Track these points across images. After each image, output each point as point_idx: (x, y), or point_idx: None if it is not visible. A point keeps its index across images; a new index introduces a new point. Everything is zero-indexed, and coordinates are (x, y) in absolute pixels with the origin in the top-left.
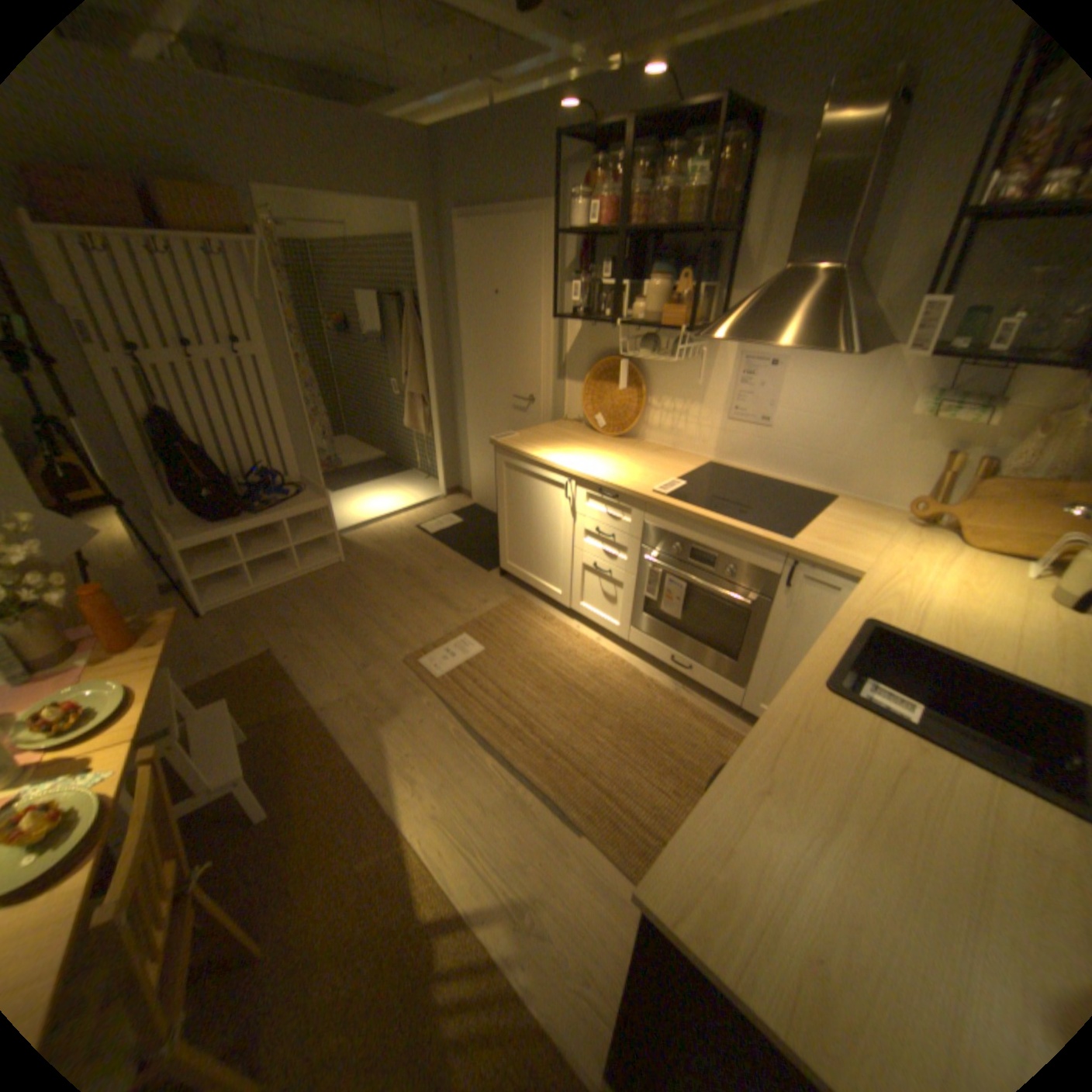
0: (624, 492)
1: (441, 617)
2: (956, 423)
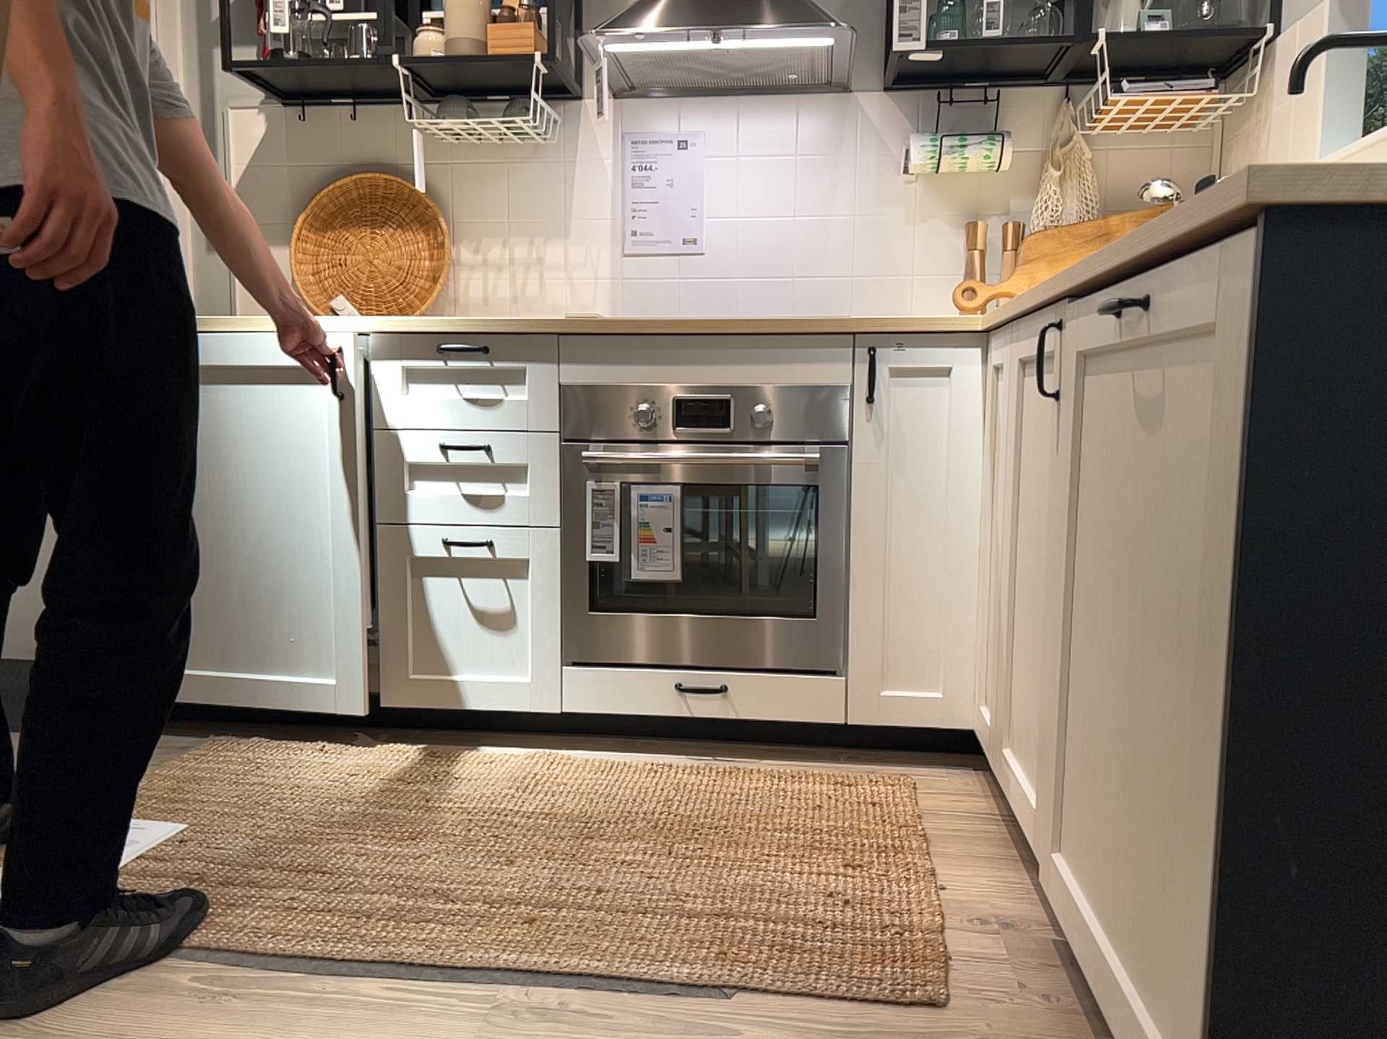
0: (508, 327)
1: None
2: (953, 190)
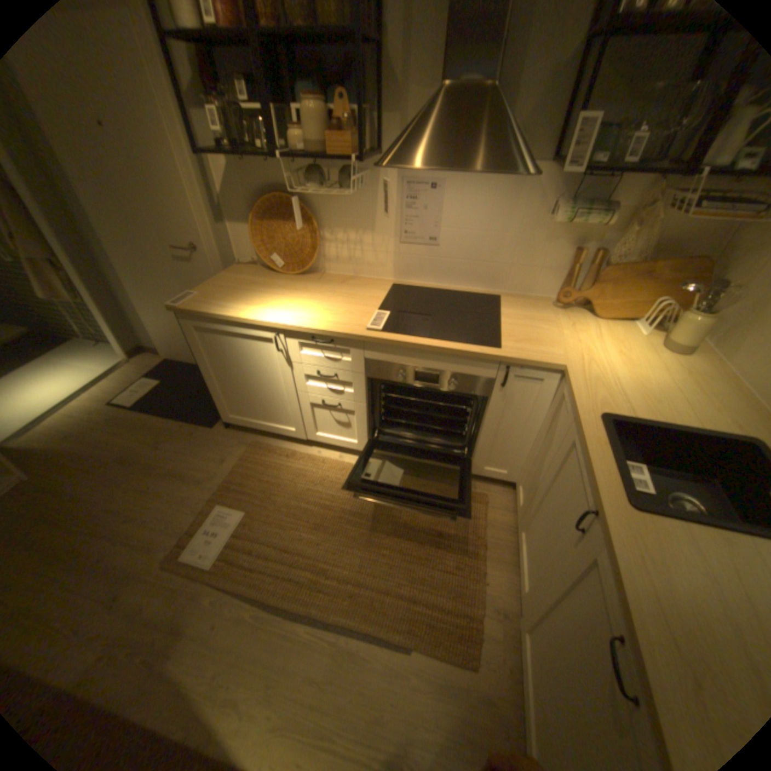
0: (341, 335)
1: (181, 497)
2: (577, 224)
